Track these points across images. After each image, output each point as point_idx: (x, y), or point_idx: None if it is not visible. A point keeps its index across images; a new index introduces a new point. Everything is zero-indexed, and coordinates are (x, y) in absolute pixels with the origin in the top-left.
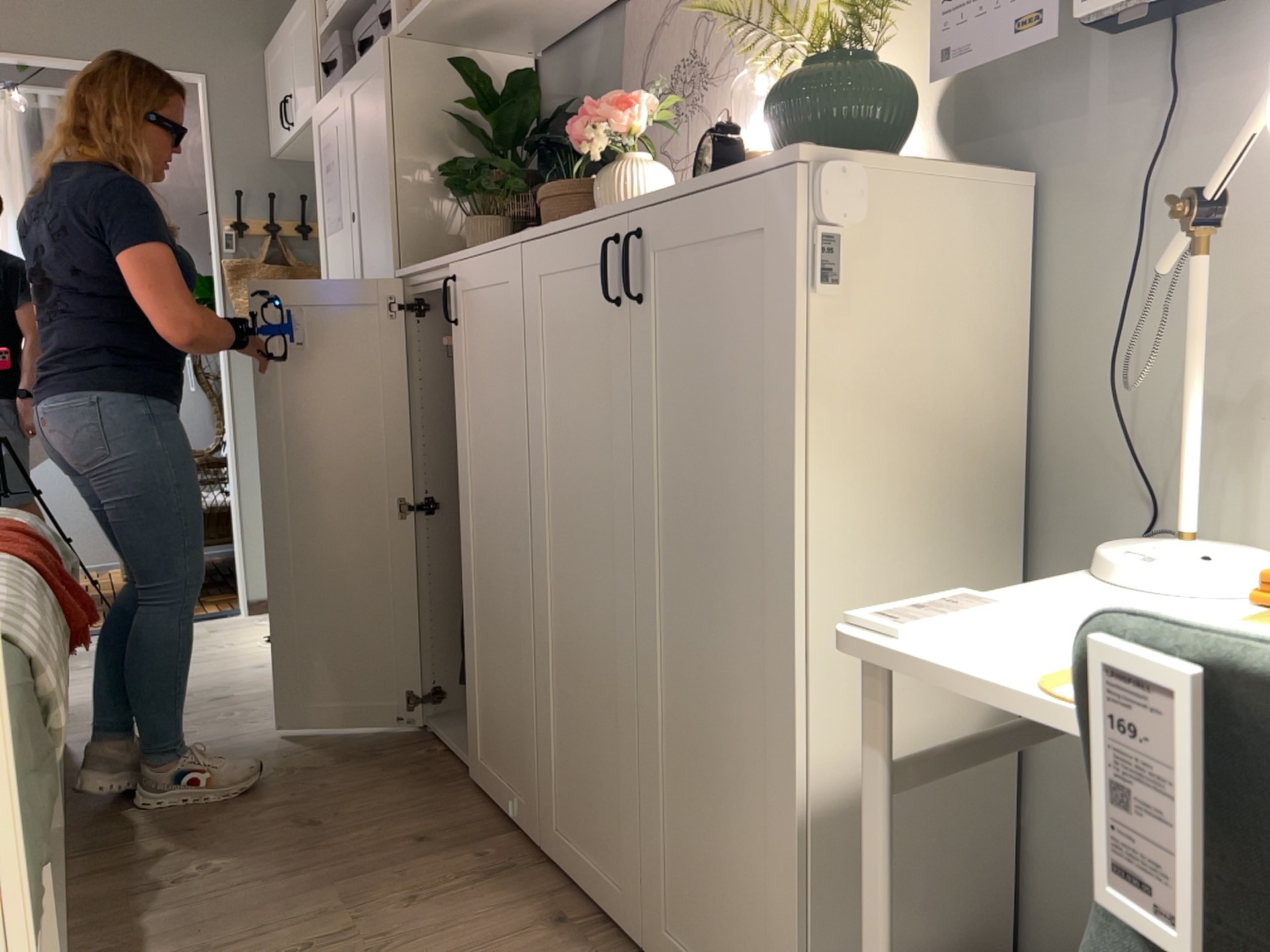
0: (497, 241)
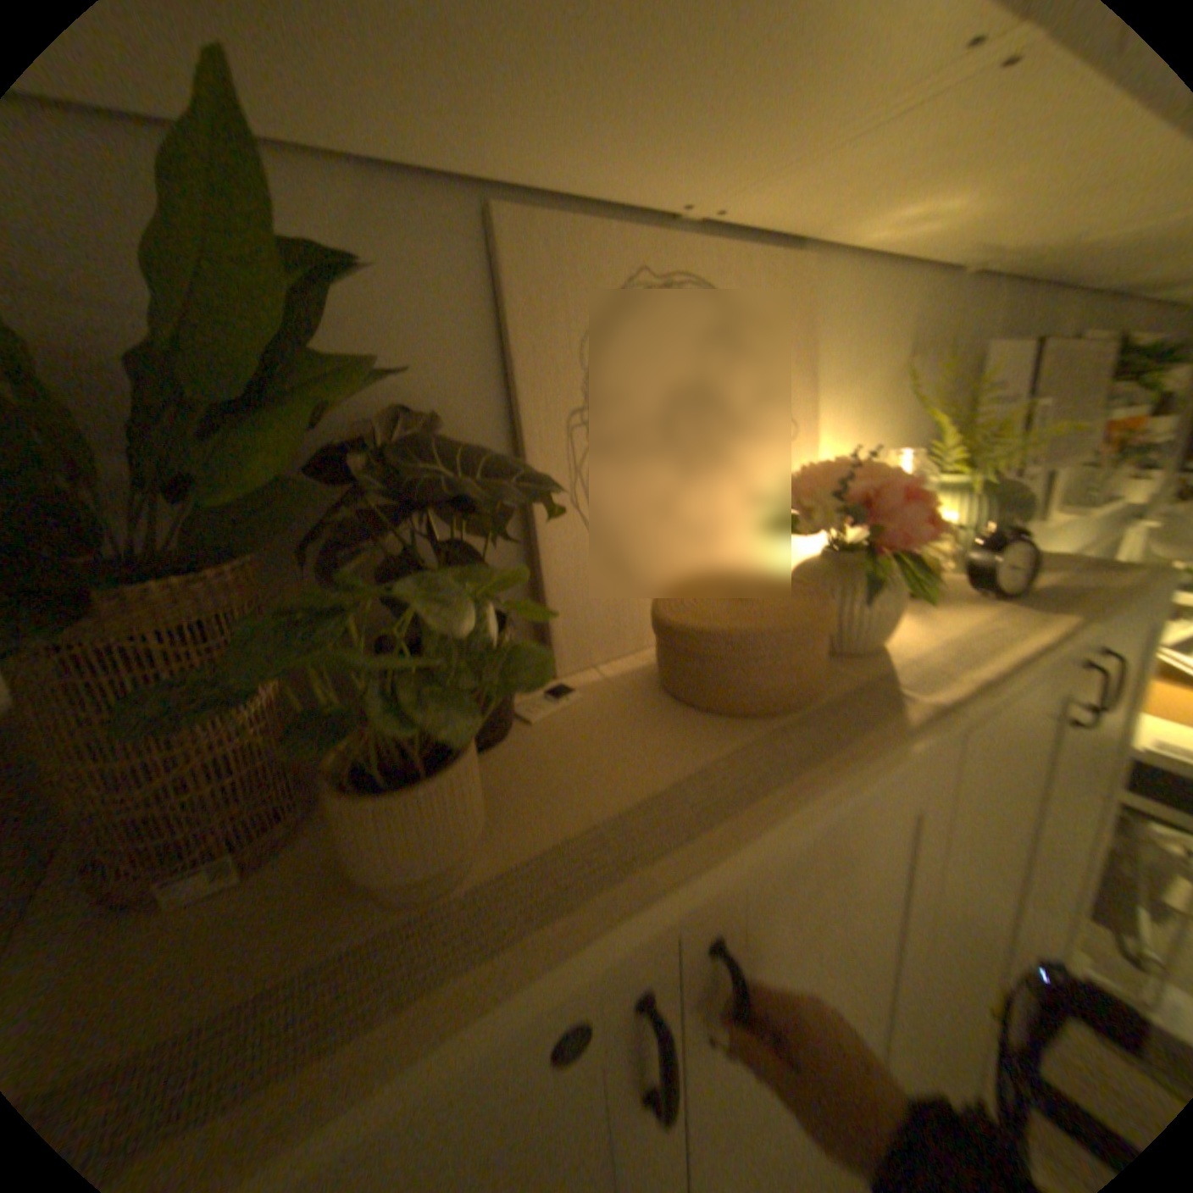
0: (866, 758)
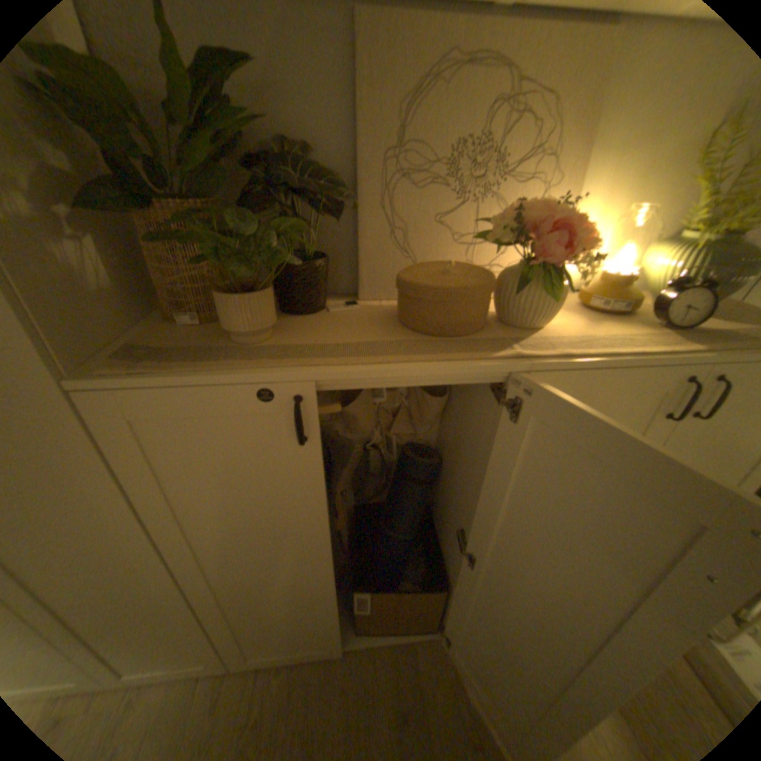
0: (448, 359)
